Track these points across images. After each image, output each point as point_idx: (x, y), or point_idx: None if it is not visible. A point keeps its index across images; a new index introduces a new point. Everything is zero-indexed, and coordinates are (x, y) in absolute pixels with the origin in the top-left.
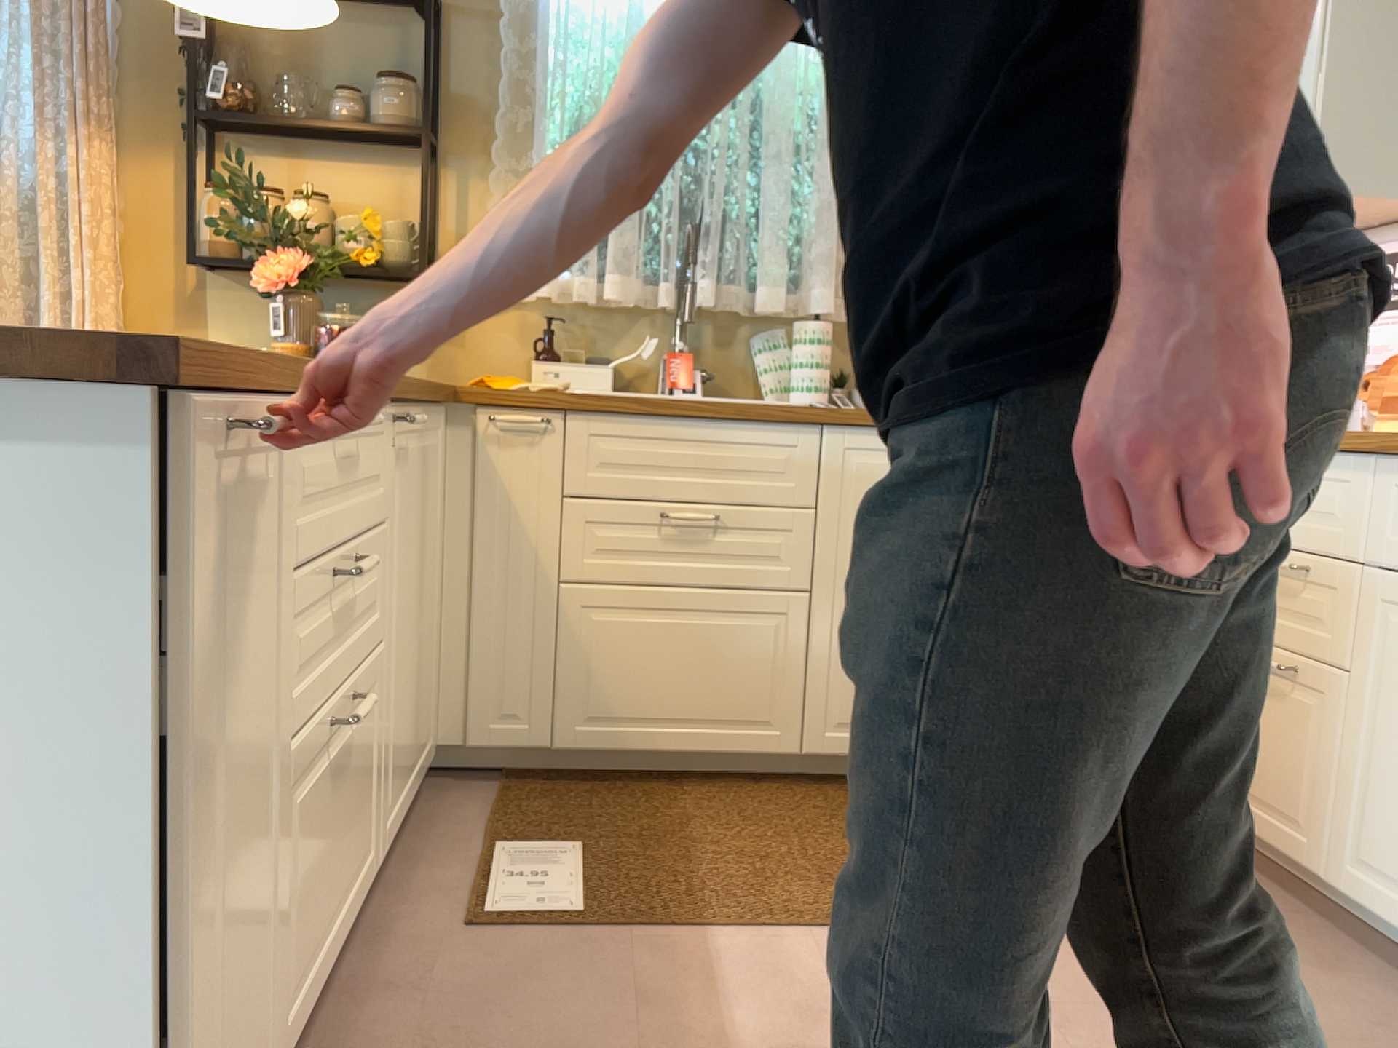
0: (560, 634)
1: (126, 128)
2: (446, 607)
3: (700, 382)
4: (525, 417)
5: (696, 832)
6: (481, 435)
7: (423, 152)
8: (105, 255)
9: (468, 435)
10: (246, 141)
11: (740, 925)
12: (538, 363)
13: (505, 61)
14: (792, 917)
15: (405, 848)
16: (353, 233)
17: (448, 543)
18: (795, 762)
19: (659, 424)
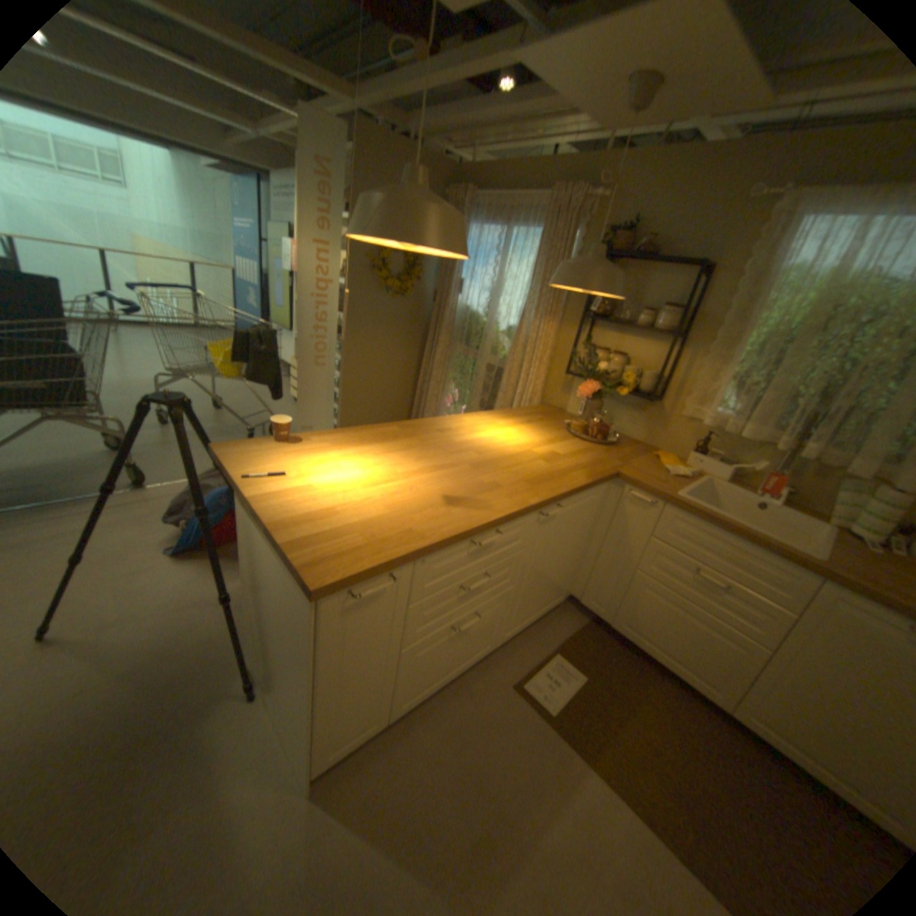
0: (631, 588)
1: (564, 312)
2: (591, 551)
3: (790, 493)
4: (645, 498)
5: (644, 712)
6: (626, 495)
7: (678, 337)
8: (541, 362)
9: (621, 492)
10: (604, 322)
11: (611, 782)
12: (694, 453)
13: (739, 296)
14: (638, 802)
15: (531, 633)
16: (622, 379)
17: (599, 529)
18: (732, 713)
19: (715, 529)
